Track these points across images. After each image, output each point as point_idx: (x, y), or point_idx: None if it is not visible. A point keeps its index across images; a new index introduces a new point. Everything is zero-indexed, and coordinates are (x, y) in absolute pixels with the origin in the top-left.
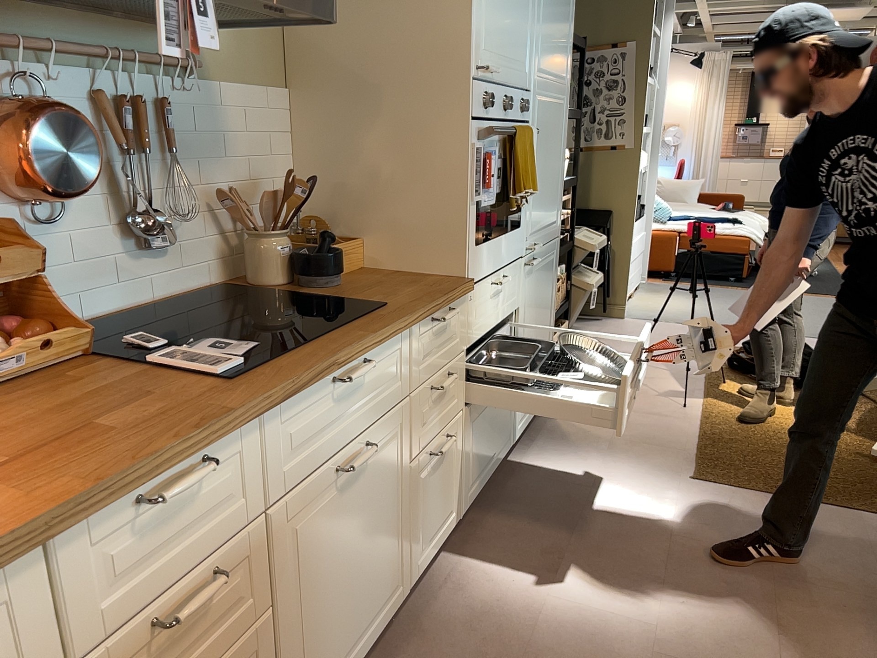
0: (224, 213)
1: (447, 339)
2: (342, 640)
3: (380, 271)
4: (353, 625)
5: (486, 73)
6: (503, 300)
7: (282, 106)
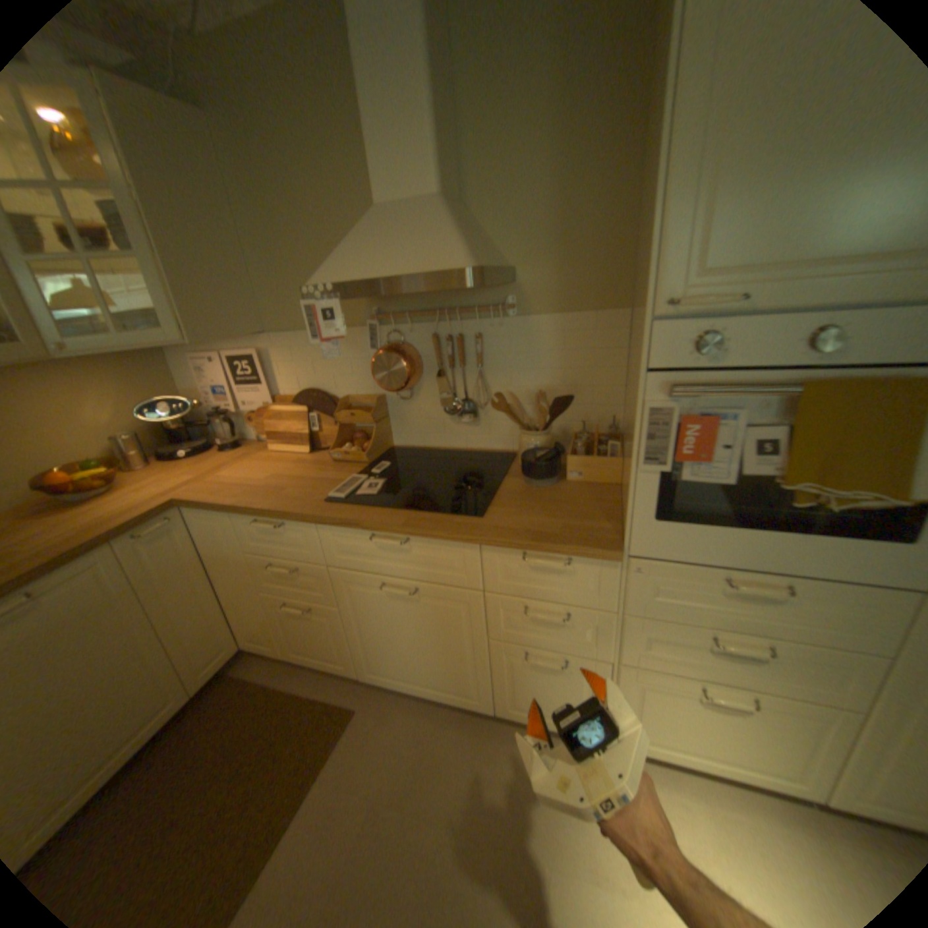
0: (532, 407)
1: (568, 585)
2: (404, 673)
3: (606, 495)
4: (416, 676)
5: (711, 300)
6: (783, 616)
7: (615, 325)
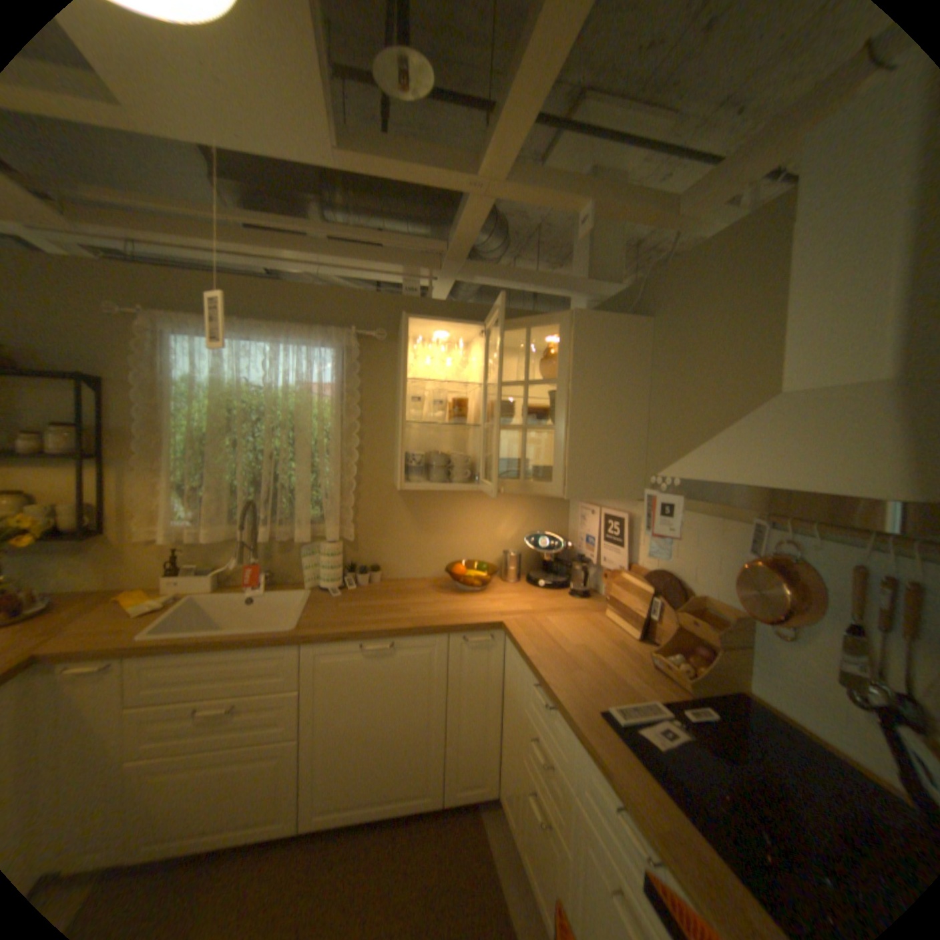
0: None
1: None
2: None
3: None
4: None
5: None
6: None
7: None
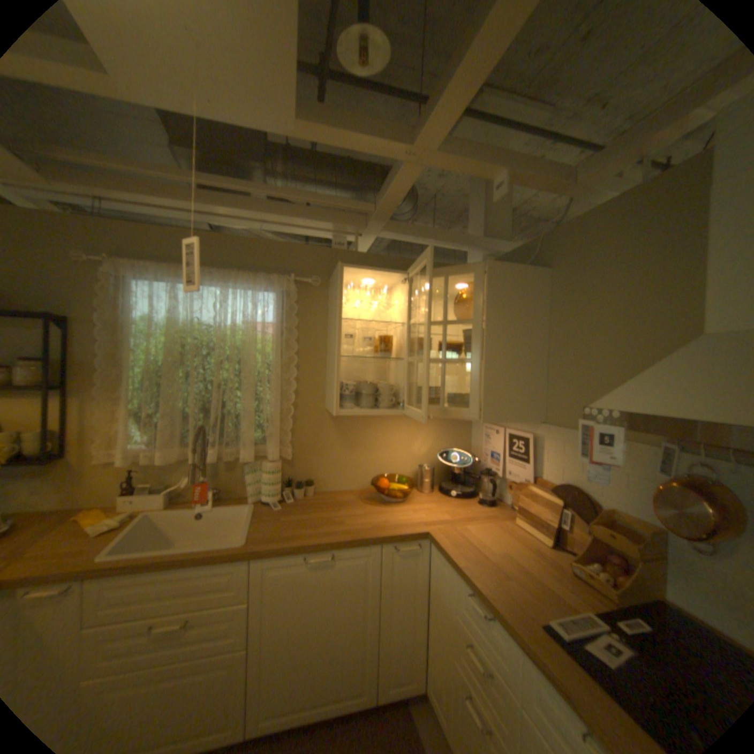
0: None
1: None
2: None
3: None
4: None
5: None
6: None
7: None
